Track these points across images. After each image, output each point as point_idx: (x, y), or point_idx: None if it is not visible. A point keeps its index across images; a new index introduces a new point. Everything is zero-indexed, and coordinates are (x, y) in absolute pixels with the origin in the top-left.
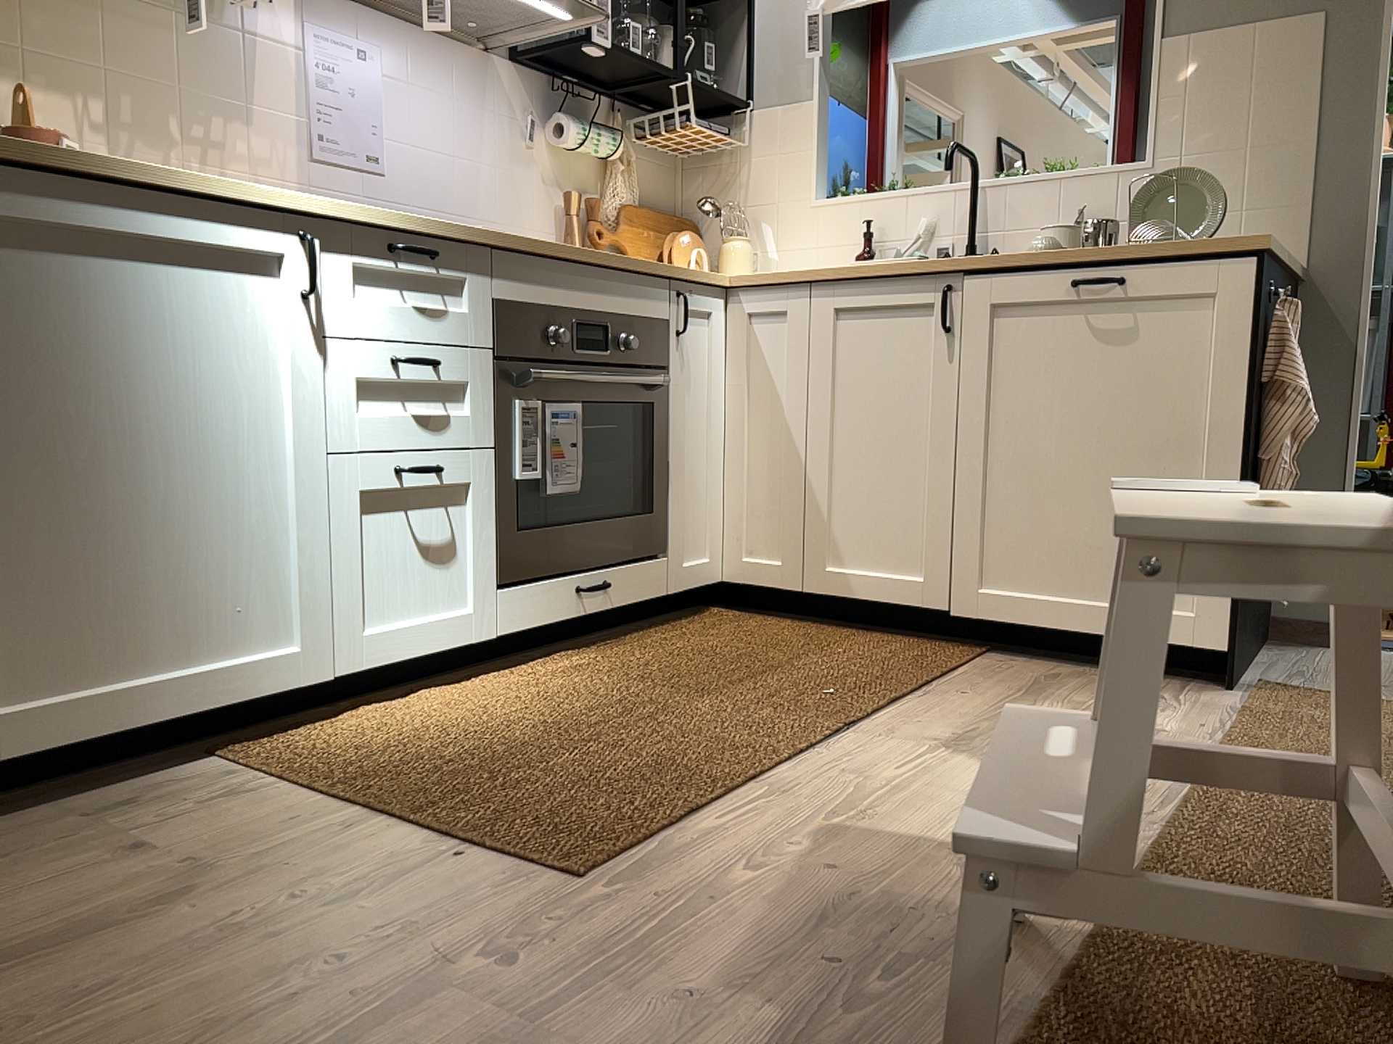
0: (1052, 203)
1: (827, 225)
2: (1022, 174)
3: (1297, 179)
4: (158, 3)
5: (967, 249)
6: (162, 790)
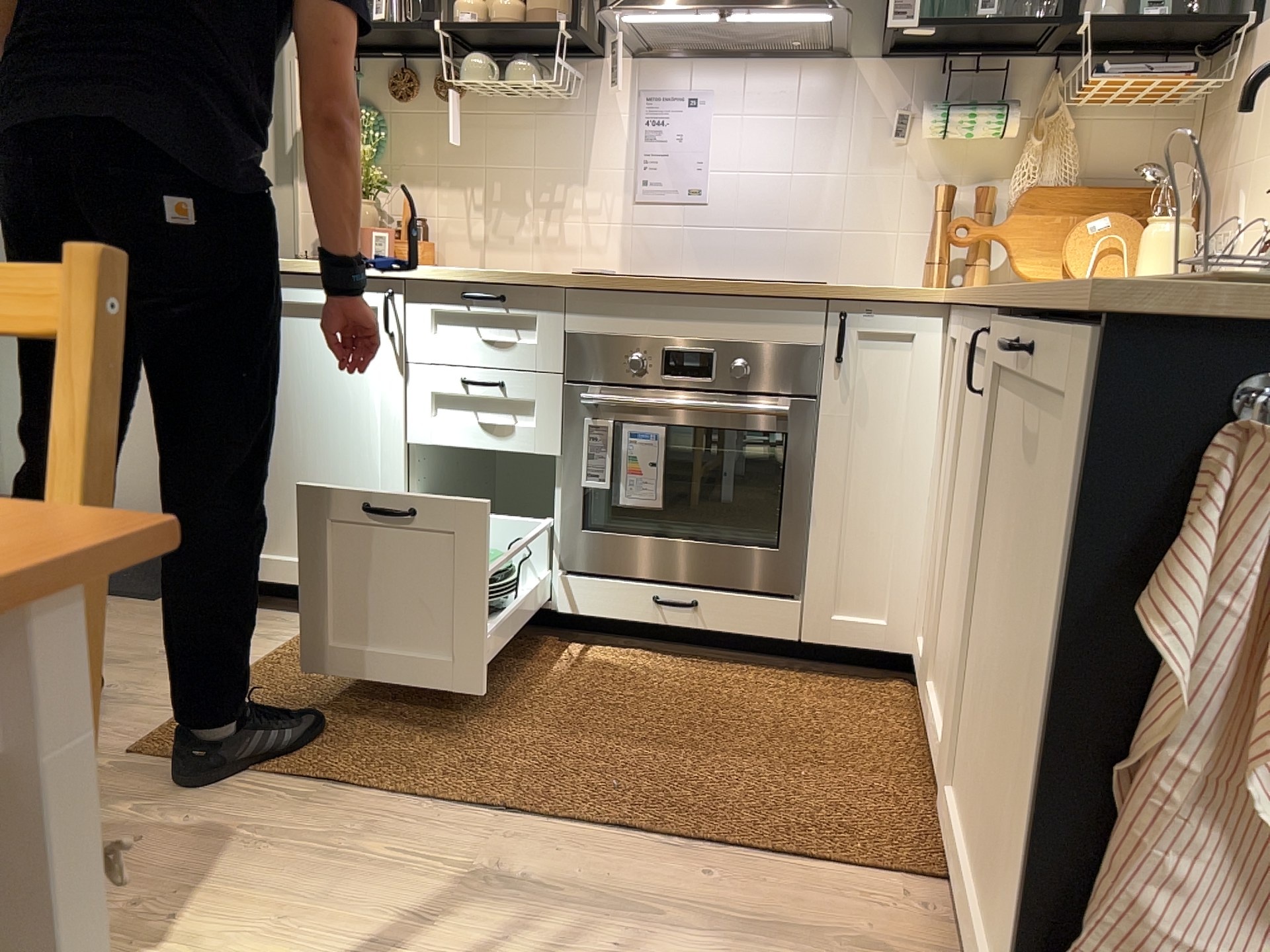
0: None
1: None
2: None
3: None
4: (520, 112)
5: None
6: (263, 619)
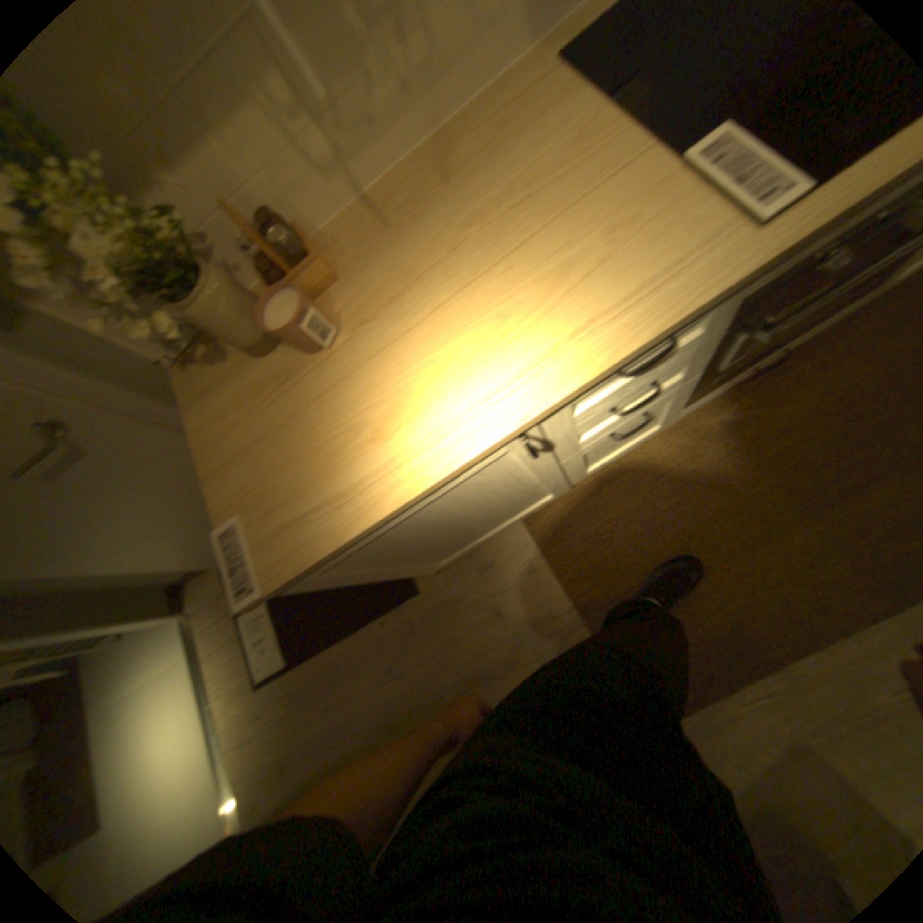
0: None
1: None
2: None
3: None
4: None
5: None
6: (502, 564)
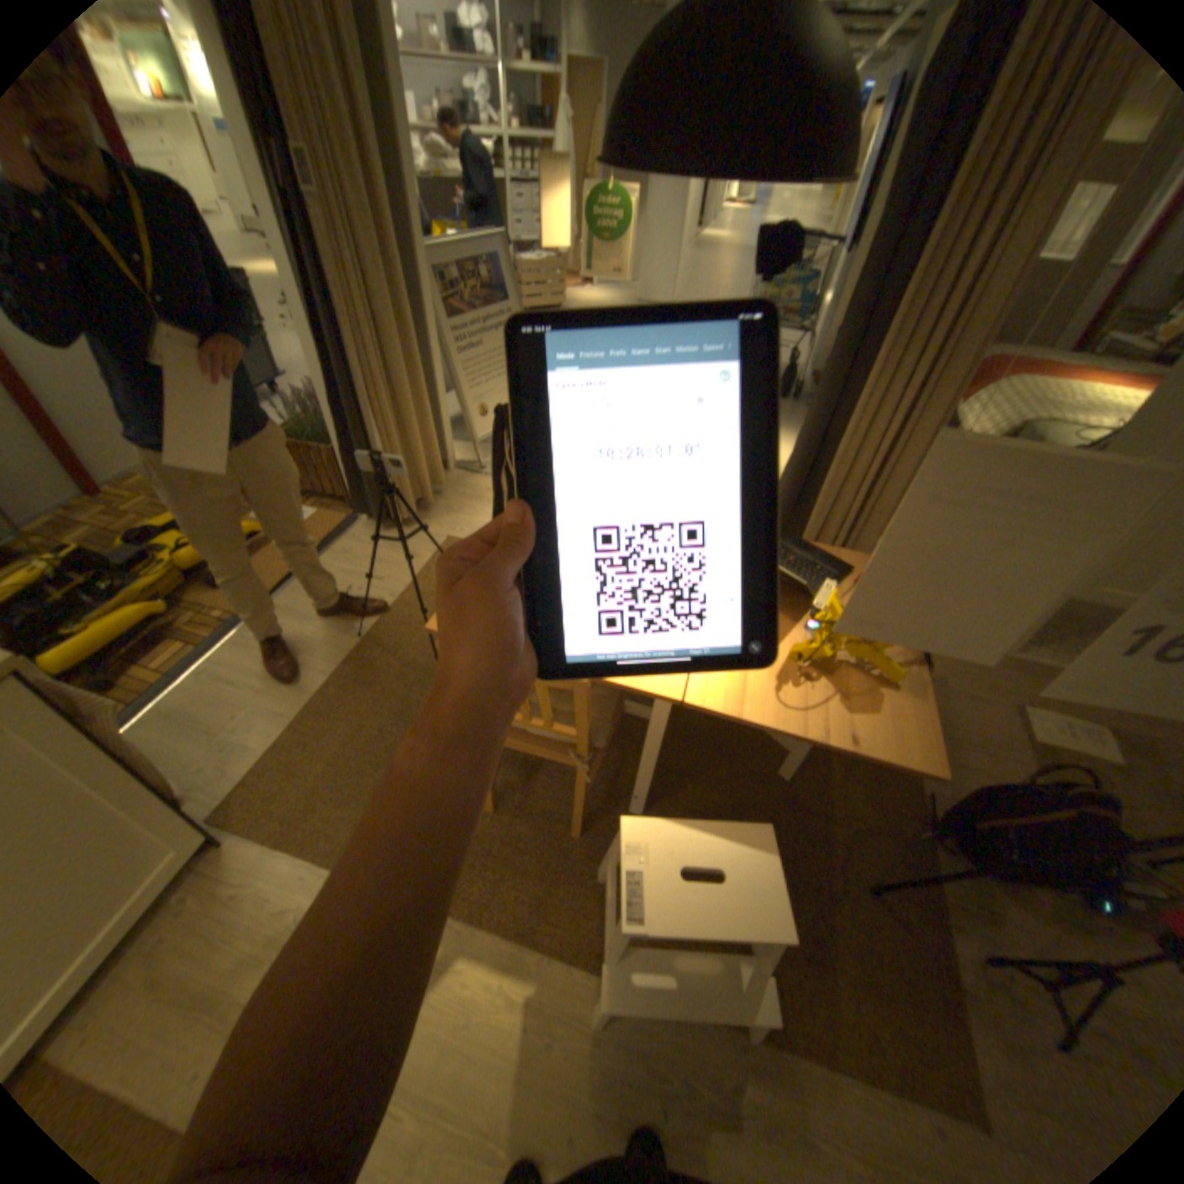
0: None
1: None
2: None
3: None
4: None
5: None
6: None
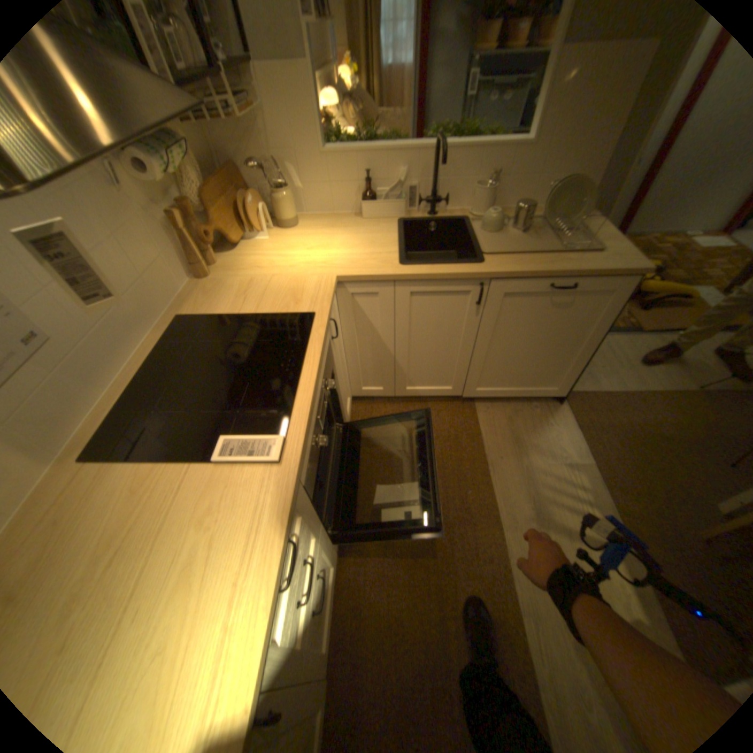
0: (478, 160)
1: (334, 166)
2: (449, 123)
3: (606, 154)
4: None
5: (432, 192)
6: None
